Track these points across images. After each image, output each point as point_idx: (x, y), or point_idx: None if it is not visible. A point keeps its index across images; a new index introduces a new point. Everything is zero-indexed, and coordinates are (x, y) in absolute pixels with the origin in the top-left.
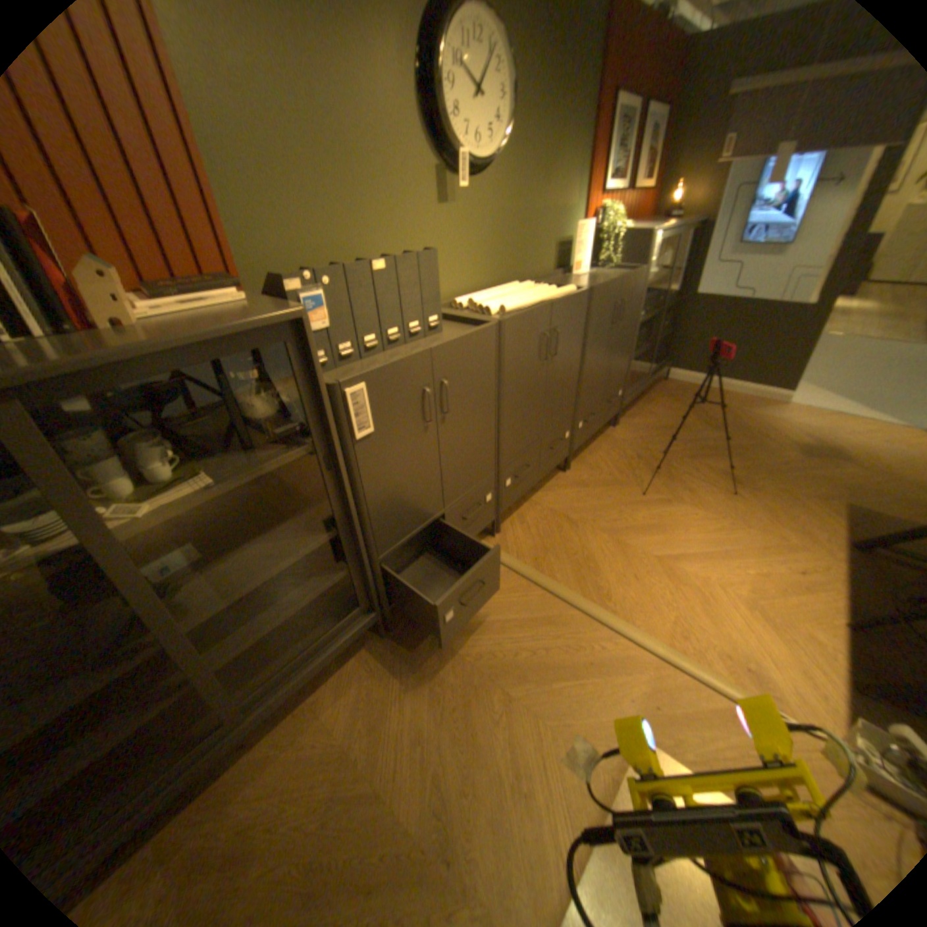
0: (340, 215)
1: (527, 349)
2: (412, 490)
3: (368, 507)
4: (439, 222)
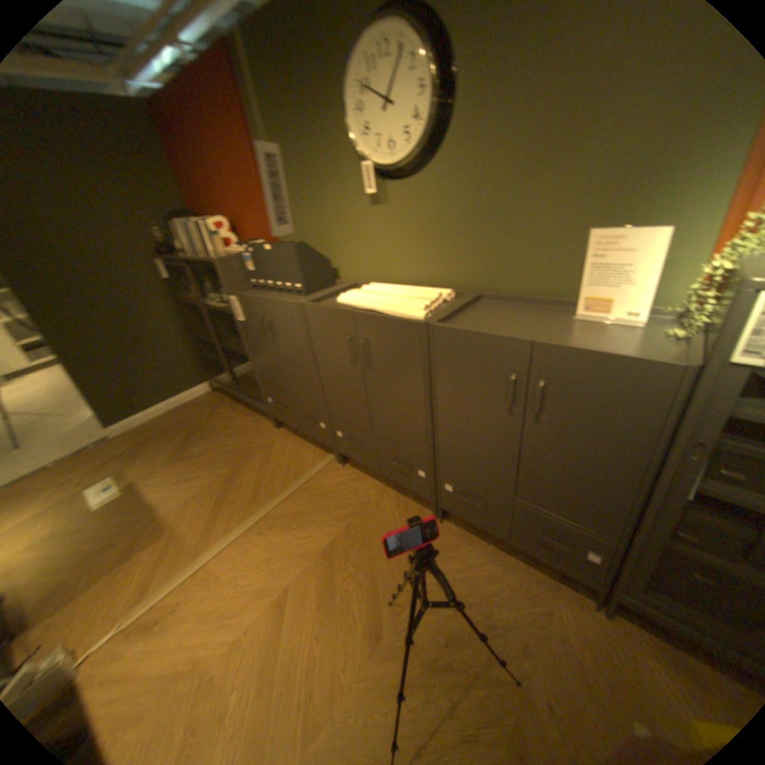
0: (309, 215)
1: (330, 338)
2: (267, 366)
3: (249, 355)
4: (371, 220)
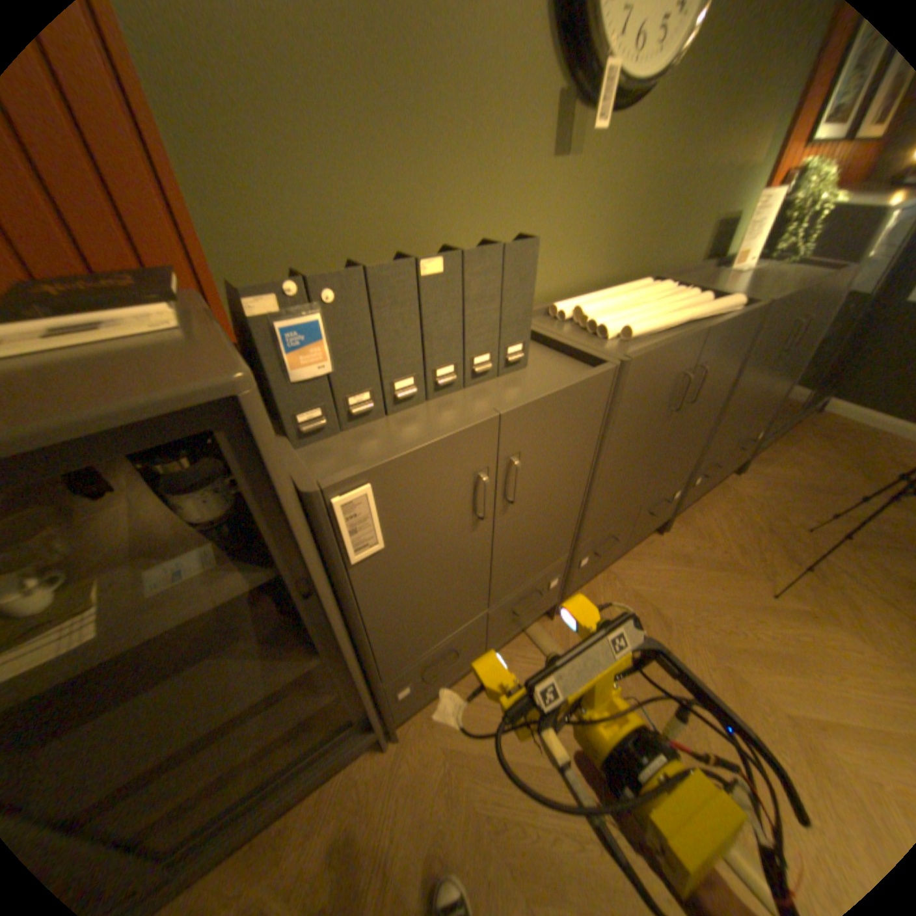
0: (391, 172)
1: (654, 397)
2: (442, 600)
3: (368, 634)
4: (550, 186)
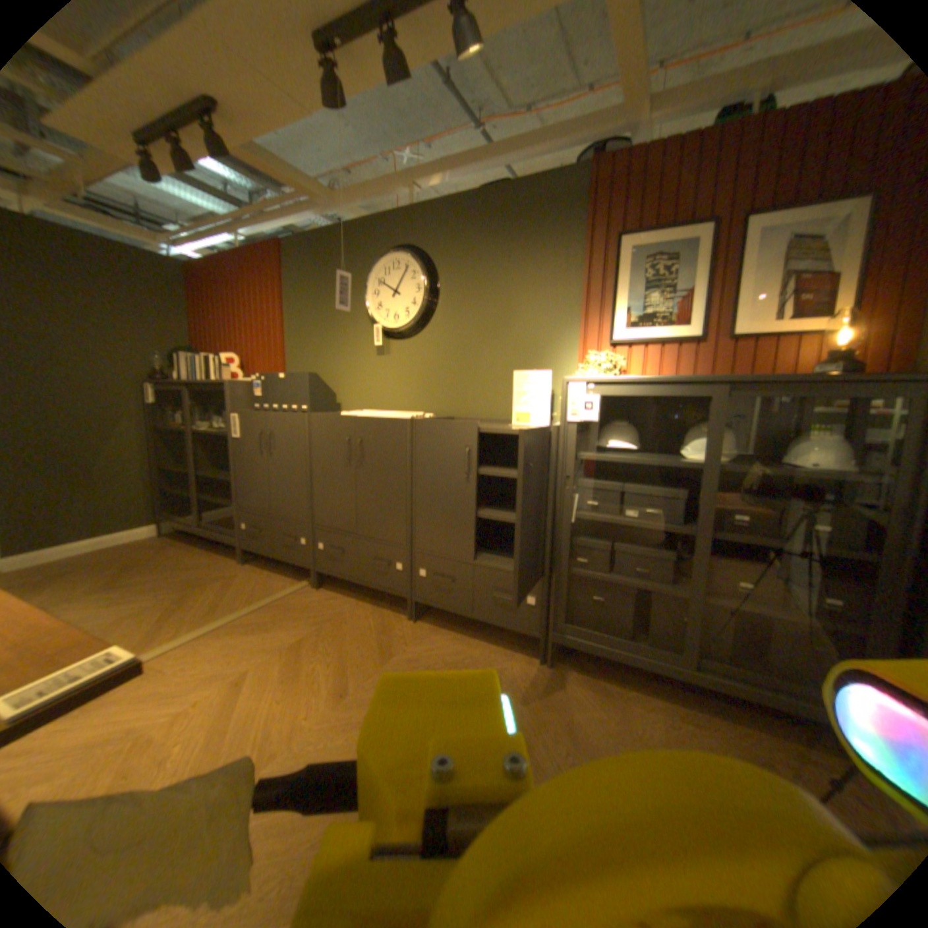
0: (324, 359)
1: (331, 441)
2: (254, 482)
3: (236, 472)
4: (376, 364)
